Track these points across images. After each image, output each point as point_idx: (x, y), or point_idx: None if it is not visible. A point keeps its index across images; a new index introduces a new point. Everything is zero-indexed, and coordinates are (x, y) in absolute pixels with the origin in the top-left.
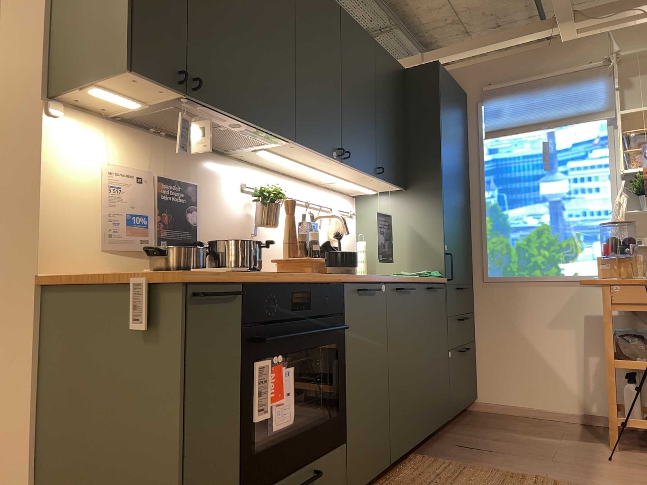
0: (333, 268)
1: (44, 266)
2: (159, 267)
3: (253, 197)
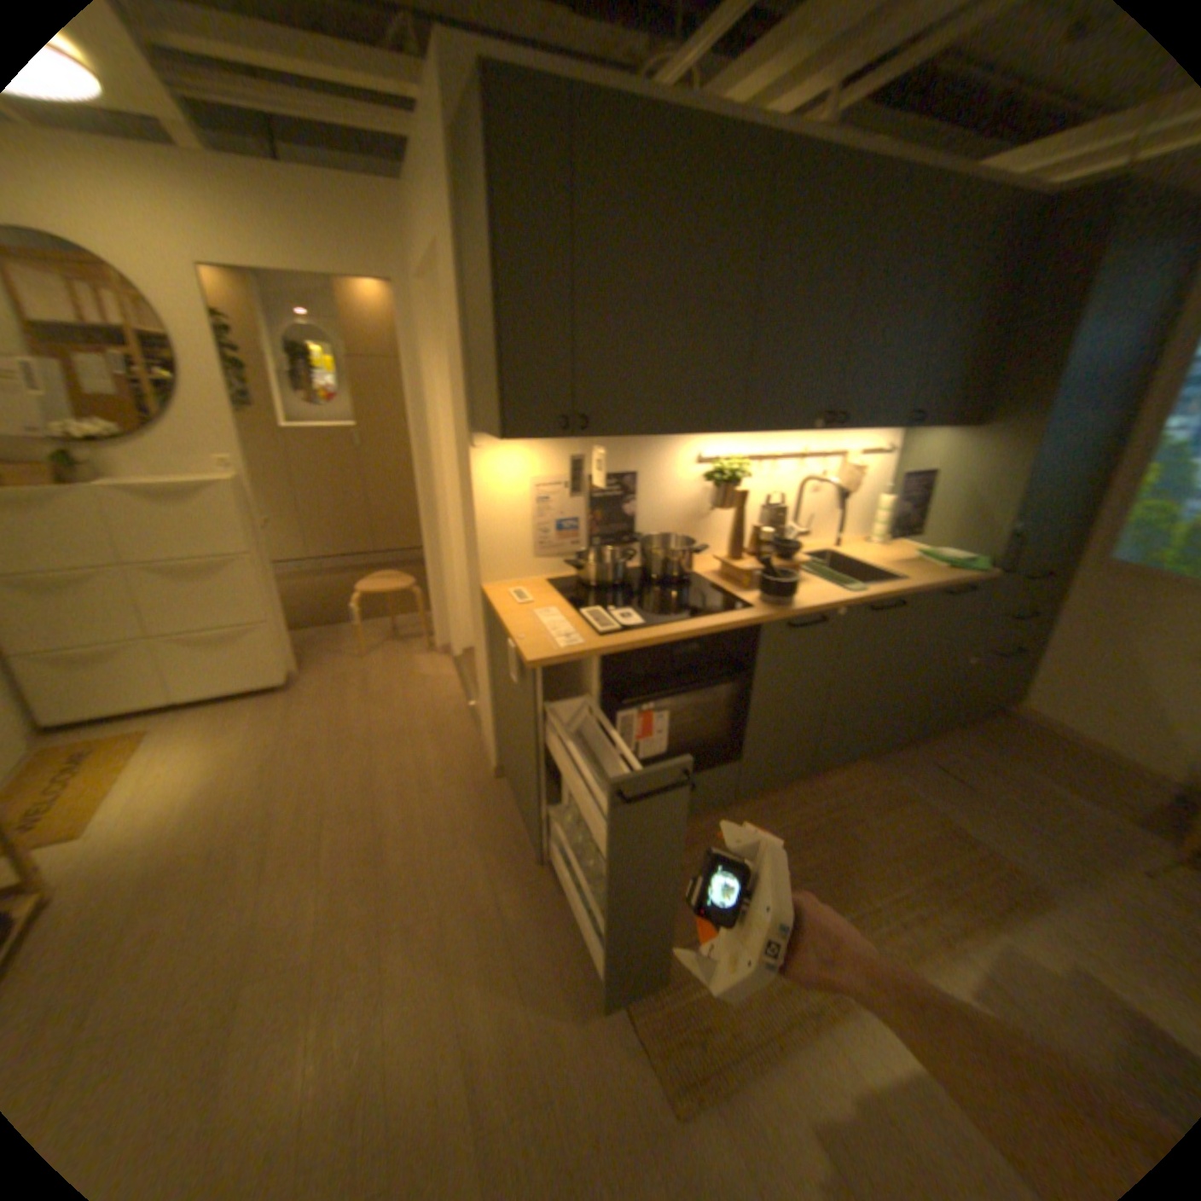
0: (761, 595)
1: (485, 579)
2: (581, 577)
3: (706, 477)
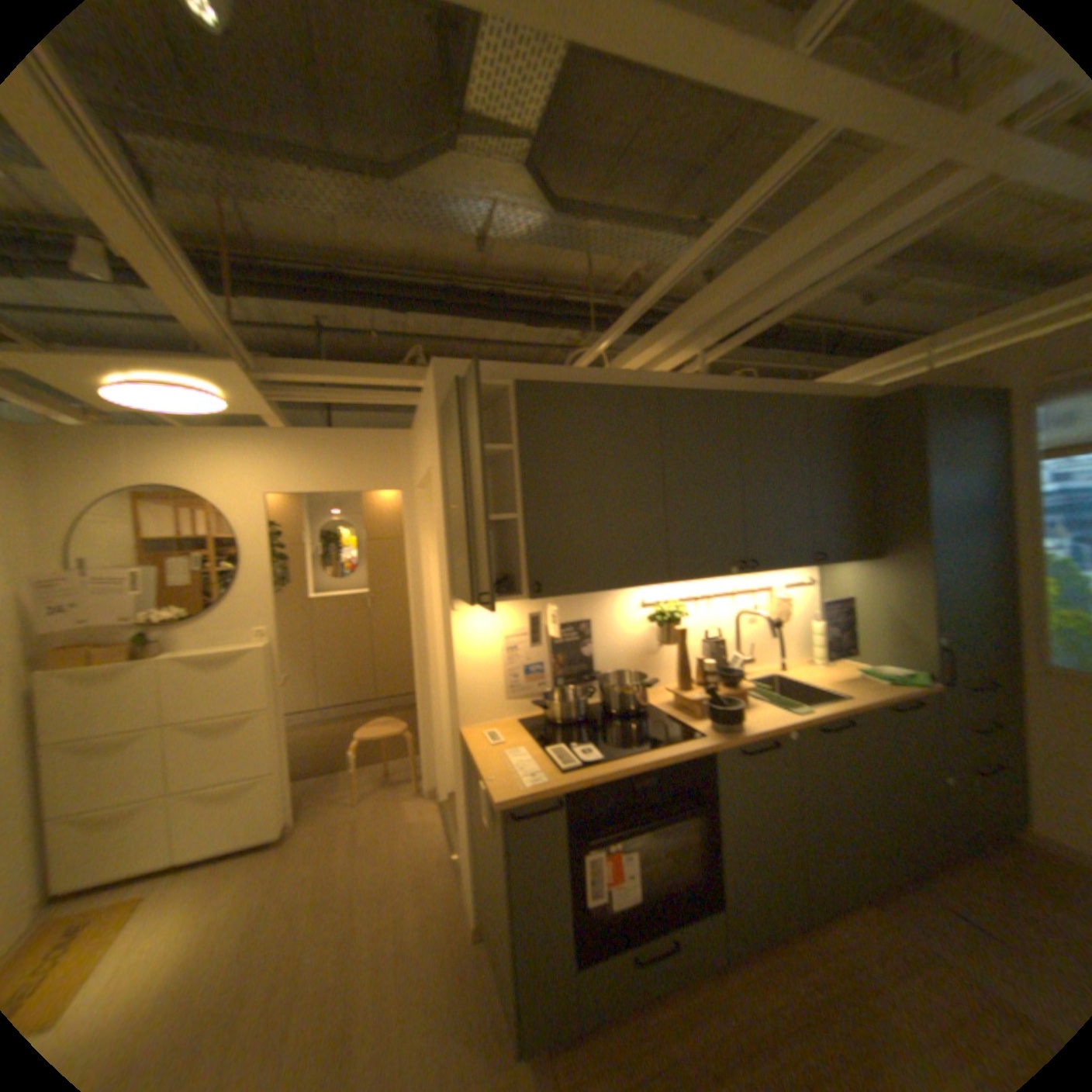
0: (711, 724)
1: (462, 722)
2: (546, 715)
3: (649, 618)
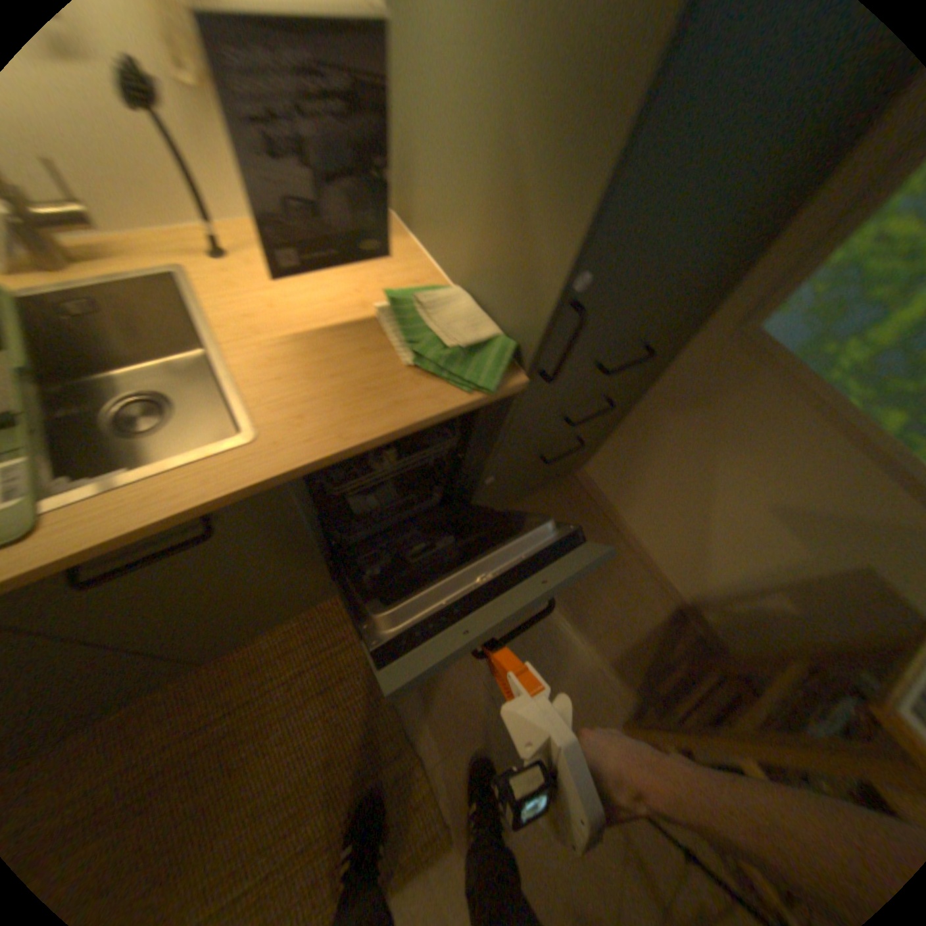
0: None
1: None
2: None
3: None
